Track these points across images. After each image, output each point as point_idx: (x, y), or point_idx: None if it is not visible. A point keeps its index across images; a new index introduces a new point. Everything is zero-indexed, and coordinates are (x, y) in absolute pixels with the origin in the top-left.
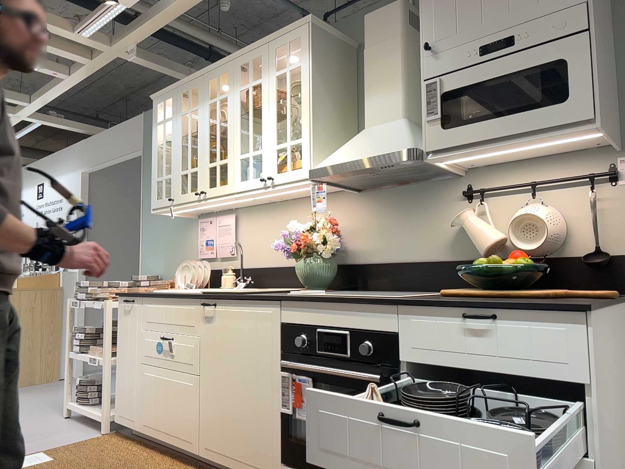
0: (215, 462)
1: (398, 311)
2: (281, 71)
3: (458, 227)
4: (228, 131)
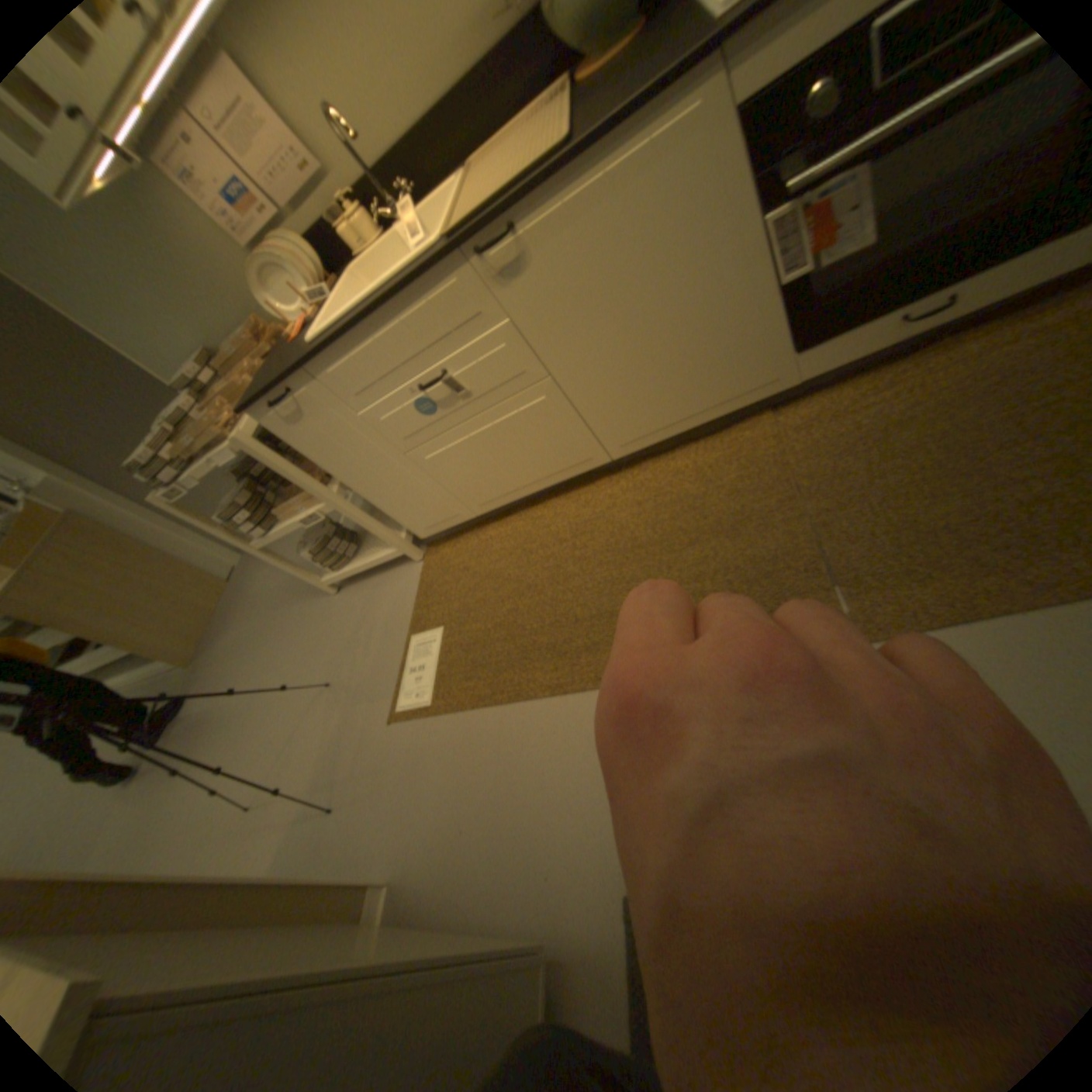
0: (653, 443)
1: None
2: None
3: None
4: None
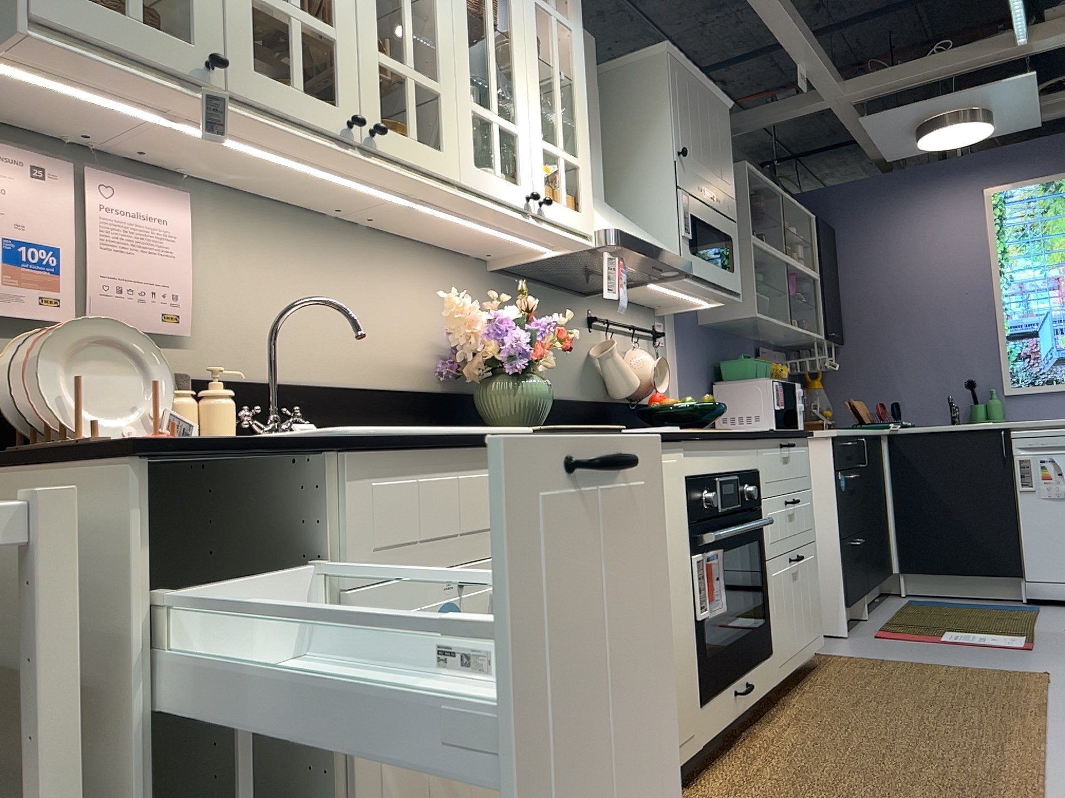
0: None
1: (759, 445)
2: (545, 5)
3: (587, 360)
4: (439, 14)
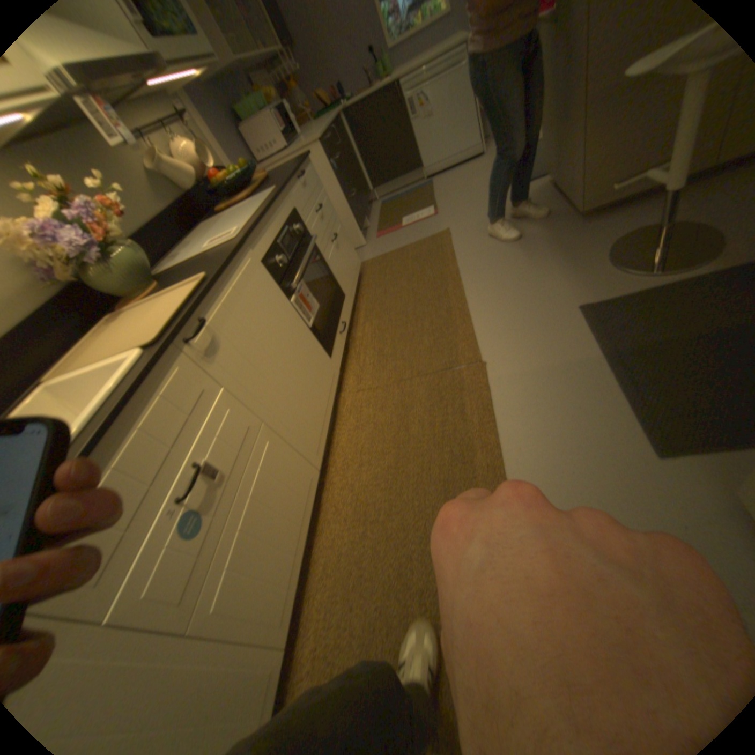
0: (326, 442)
1: (286, 191)
2: None
3: (145, 175)
4: None
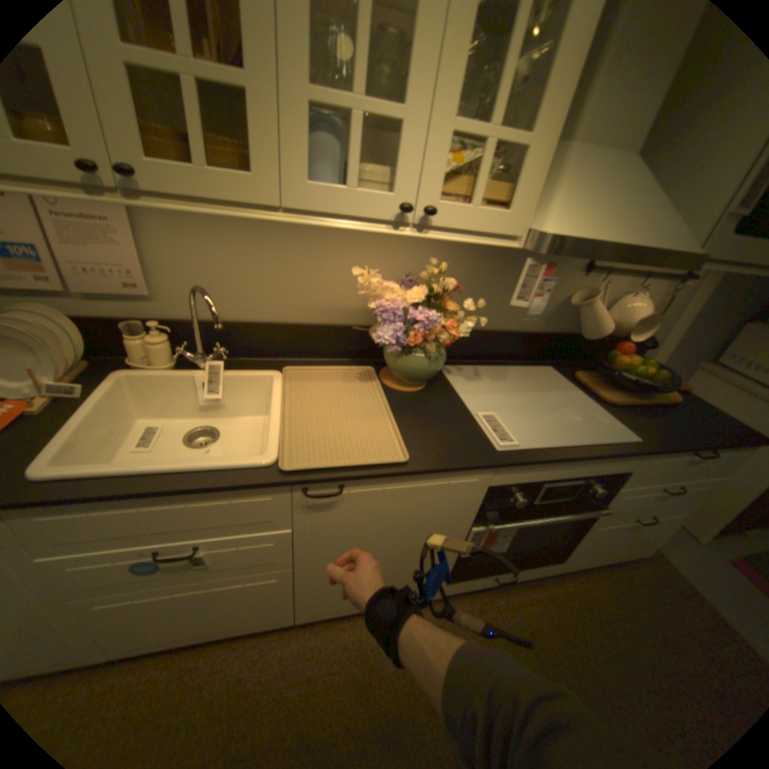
0: (332, 618)
1: (647, 458)
2: None
3: (565, 301)
4: None
